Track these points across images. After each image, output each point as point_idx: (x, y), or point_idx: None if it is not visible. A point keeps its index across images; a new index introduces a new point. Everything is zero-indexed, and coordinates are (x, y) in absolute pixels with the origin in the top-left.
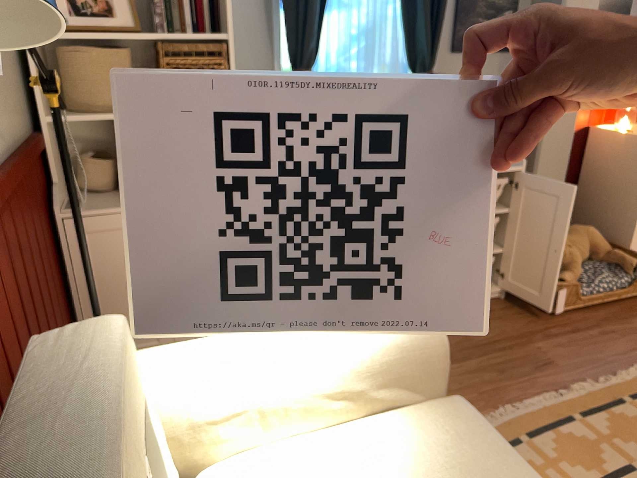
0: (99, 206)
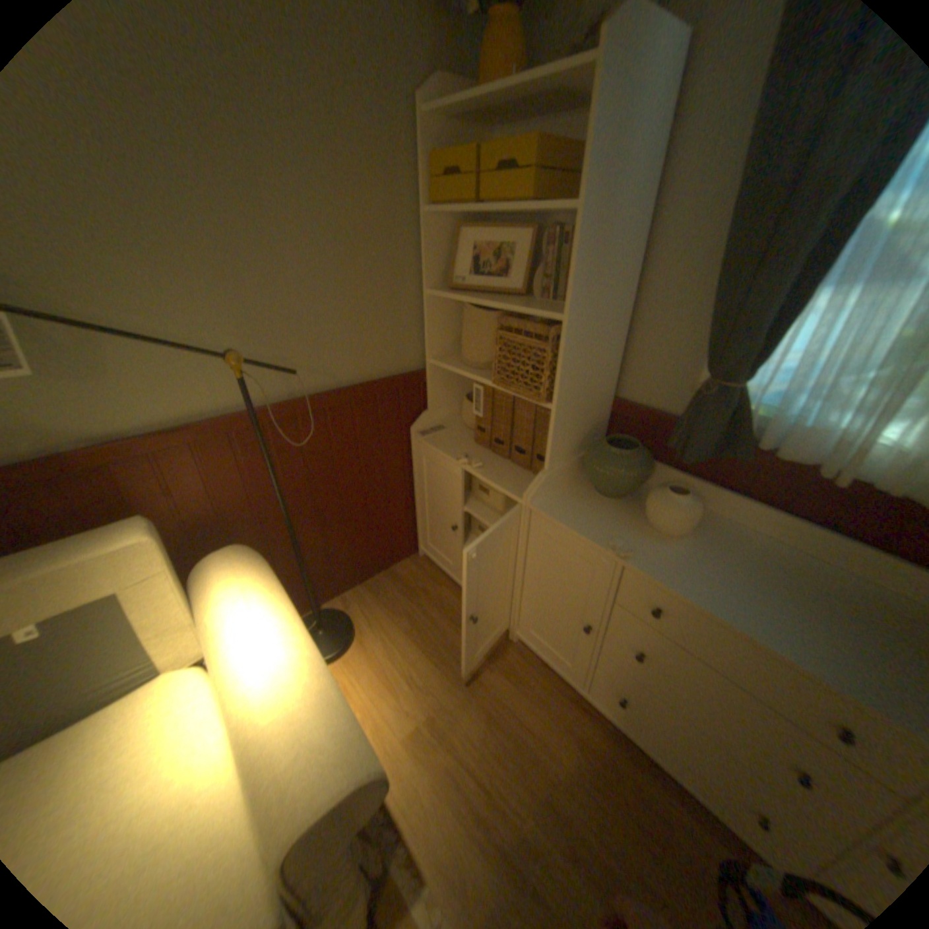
0: (442, 441)
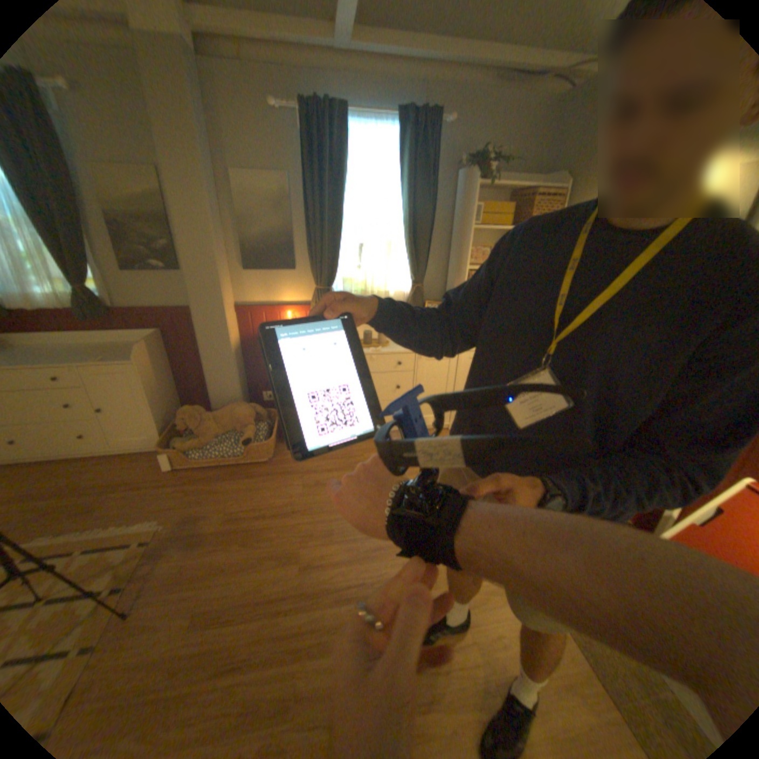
0: None
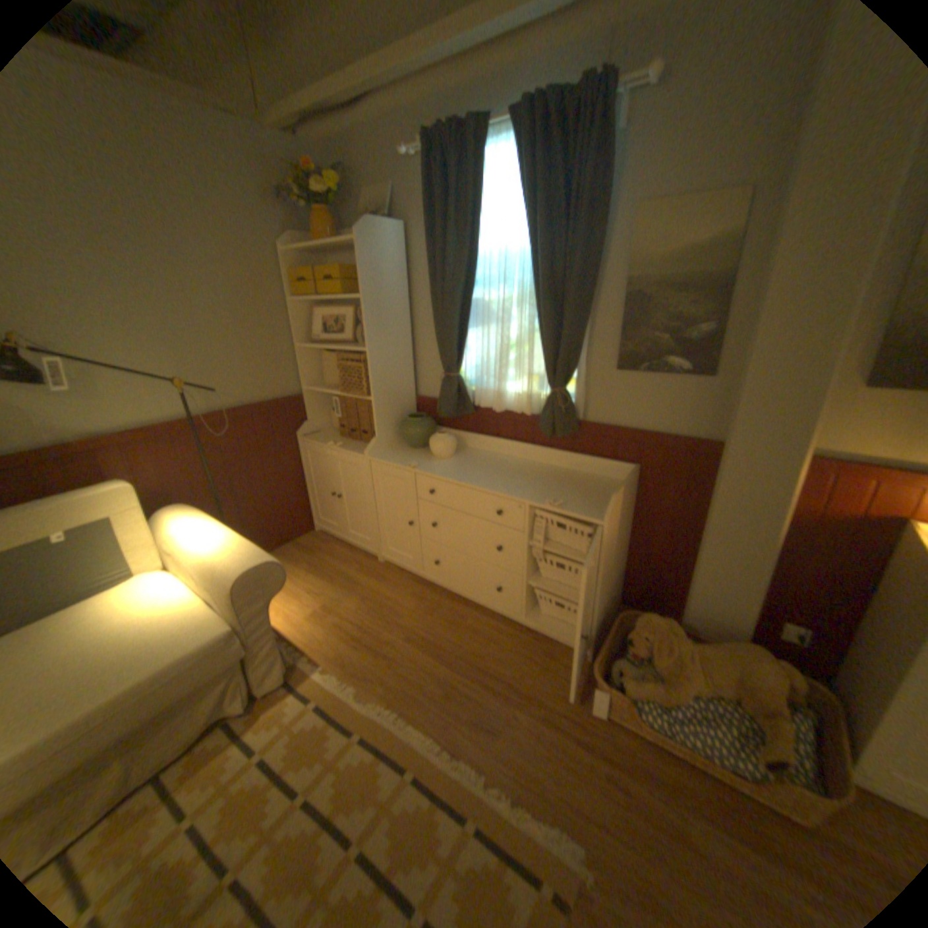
0: (318, 438)
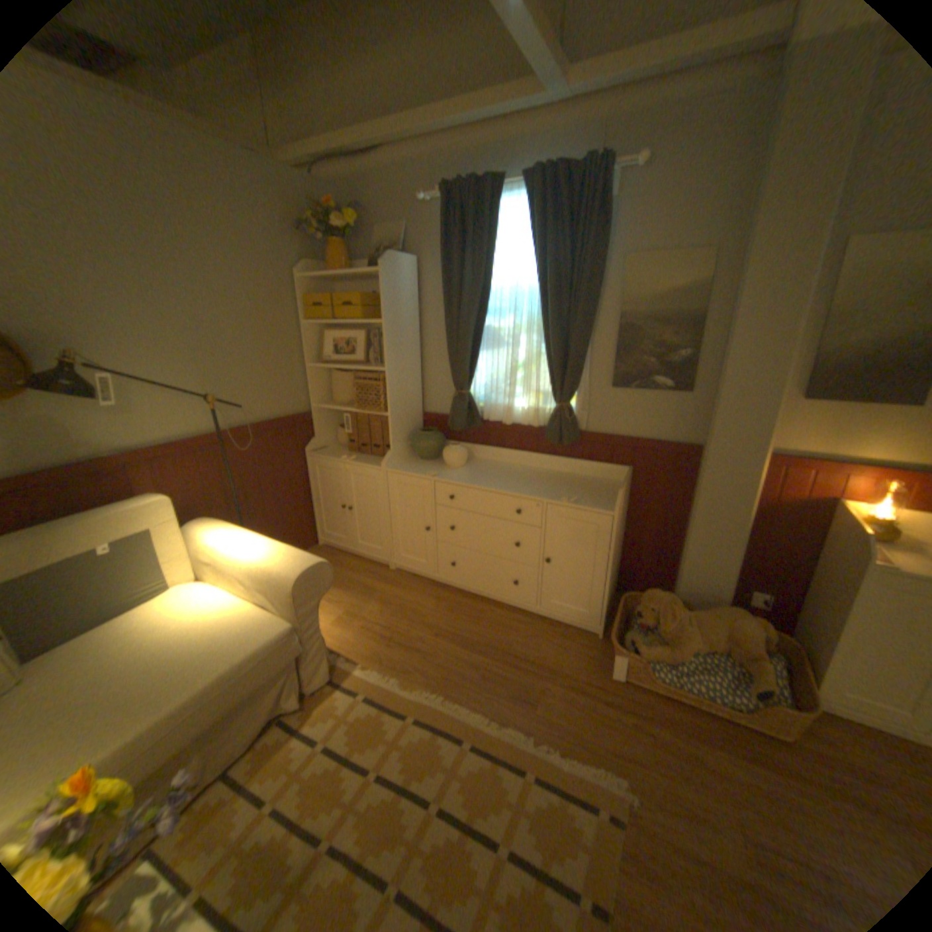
0: (327, 453)
